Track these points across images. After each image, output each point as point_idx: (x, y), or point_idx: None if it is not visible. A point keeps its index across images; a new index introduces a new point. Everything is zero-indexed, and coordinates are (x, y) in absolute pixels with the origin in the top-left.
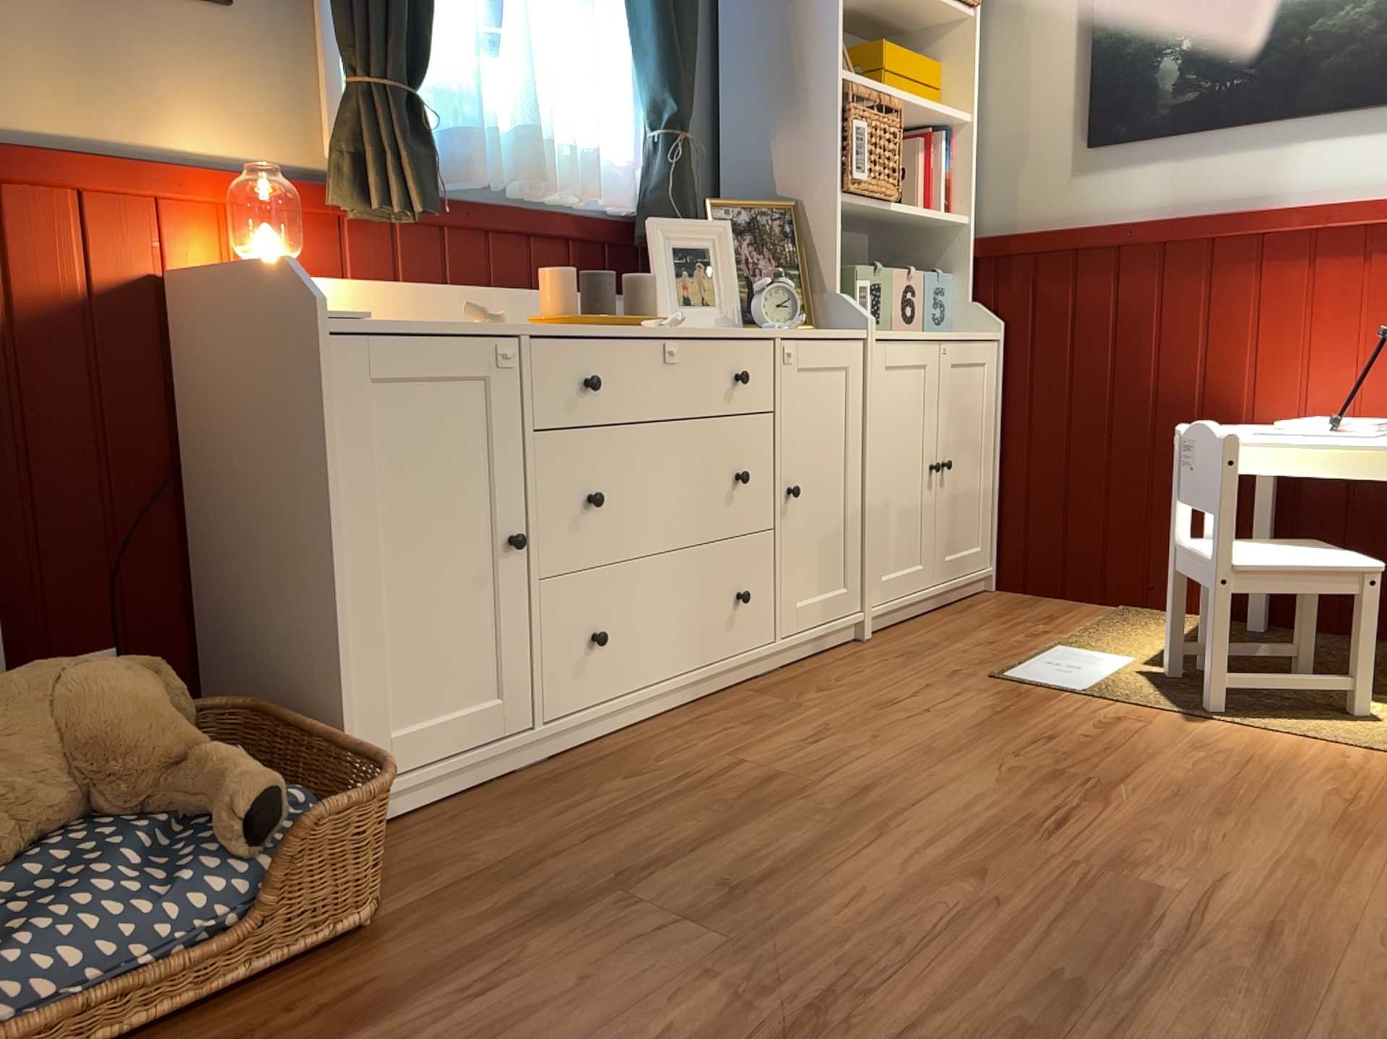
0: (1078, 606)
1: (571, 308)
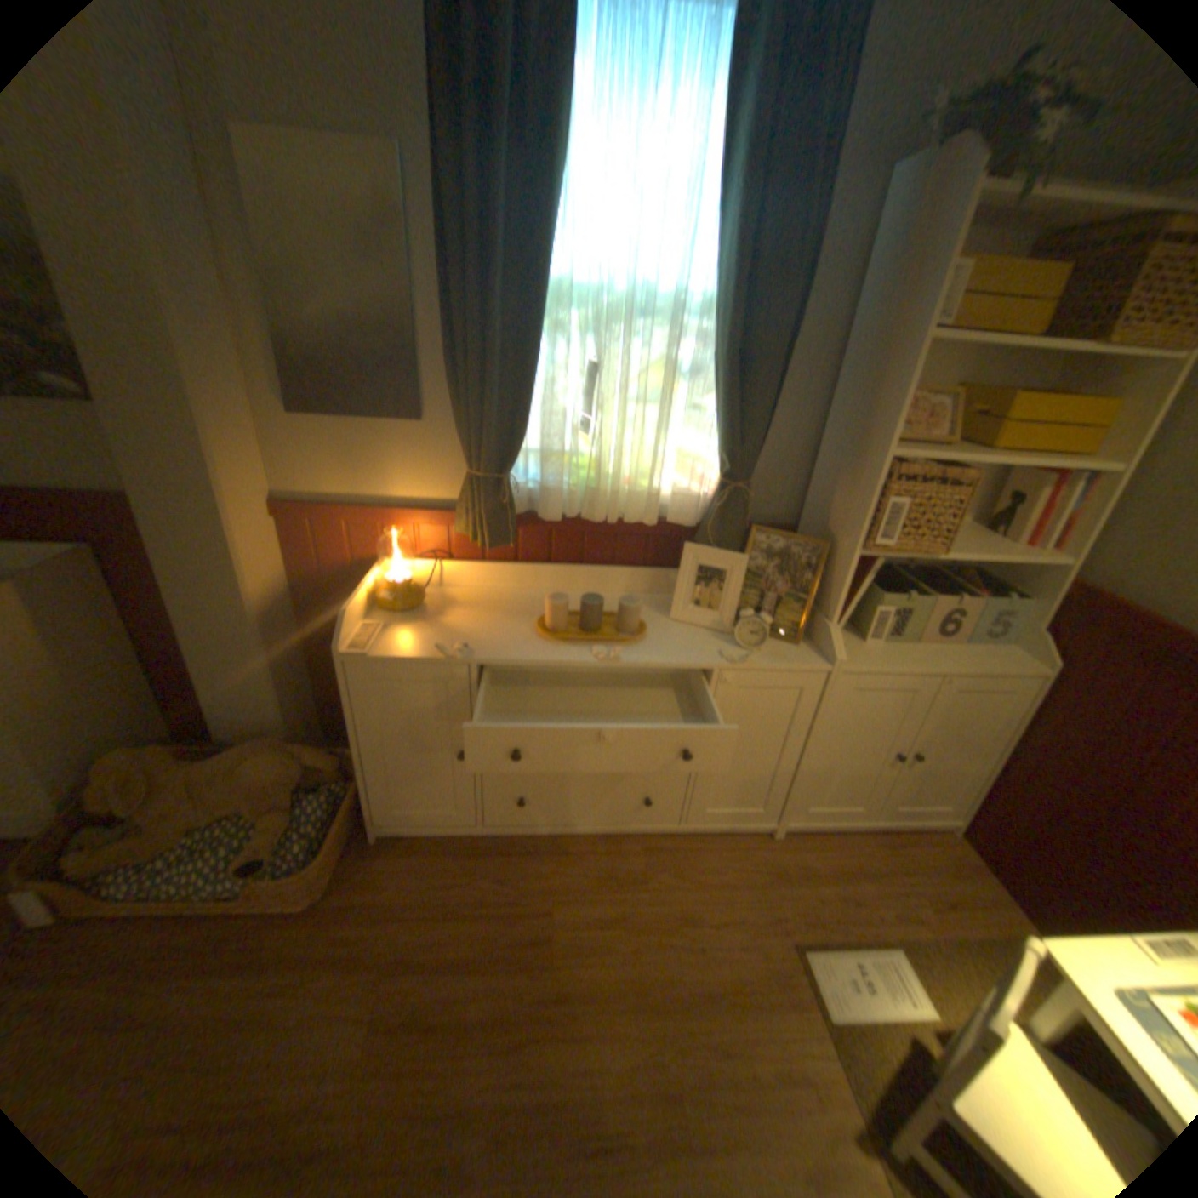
0: (1006, 910)
1: (559, 624)
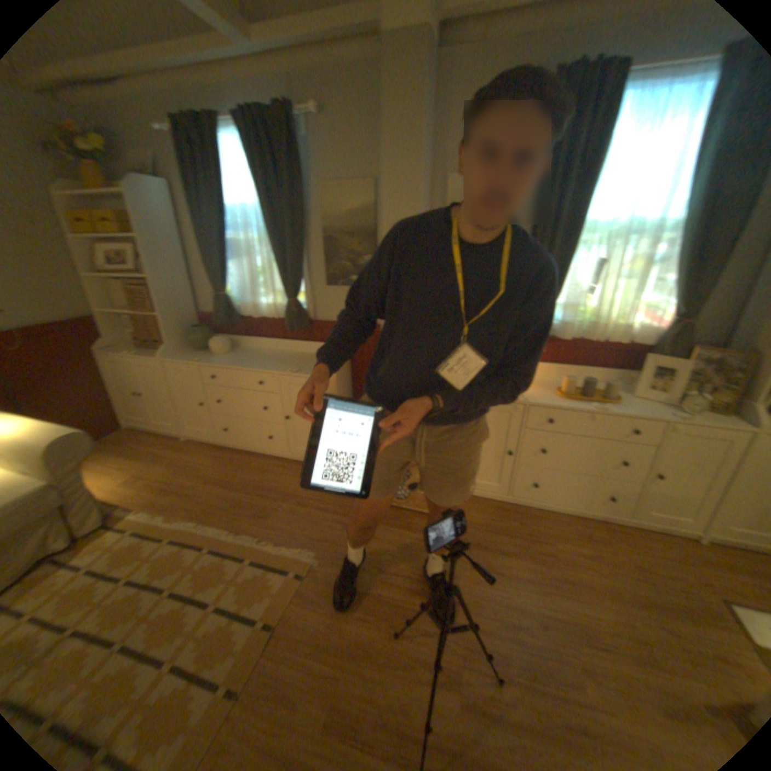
0: None
1: (570, 392)
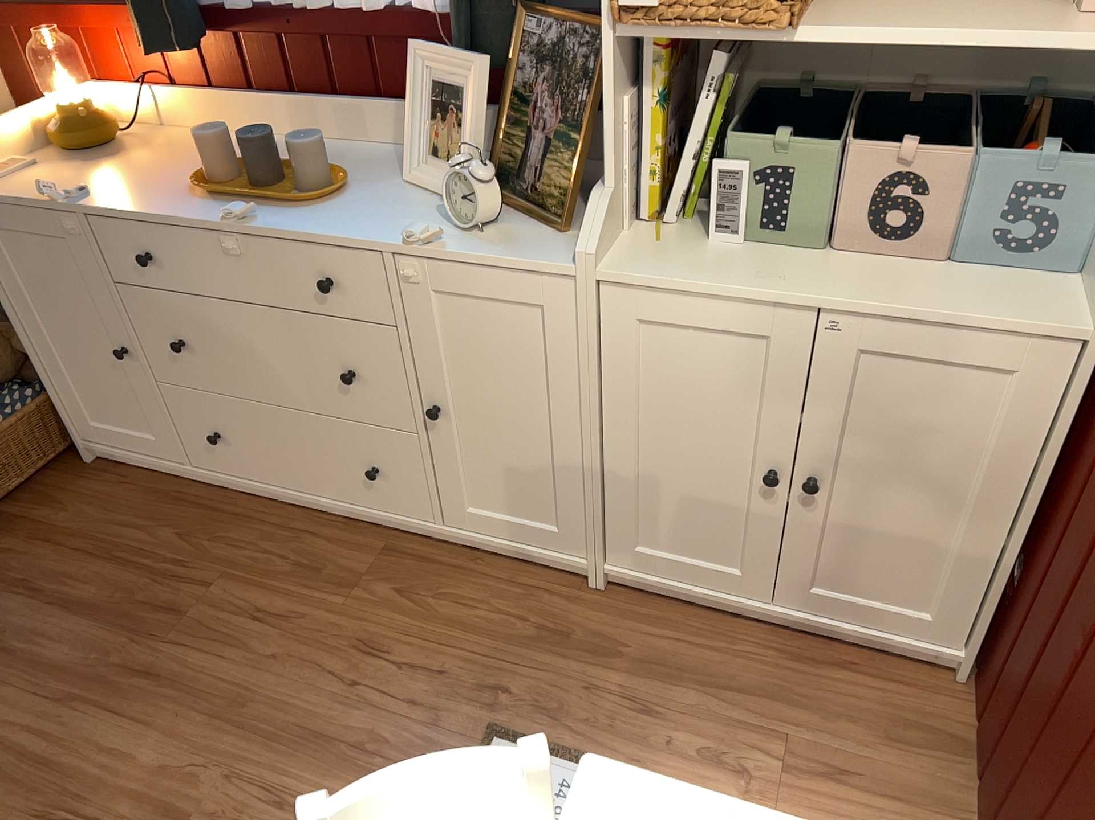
0: (952, 813)
1: (216, 170)
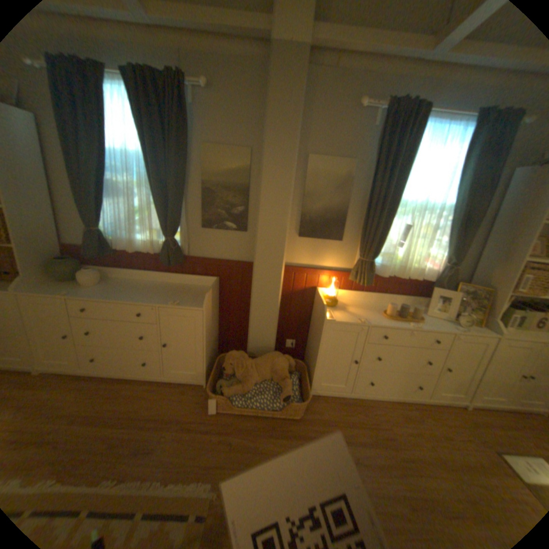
0: None
1: (393, 314)
